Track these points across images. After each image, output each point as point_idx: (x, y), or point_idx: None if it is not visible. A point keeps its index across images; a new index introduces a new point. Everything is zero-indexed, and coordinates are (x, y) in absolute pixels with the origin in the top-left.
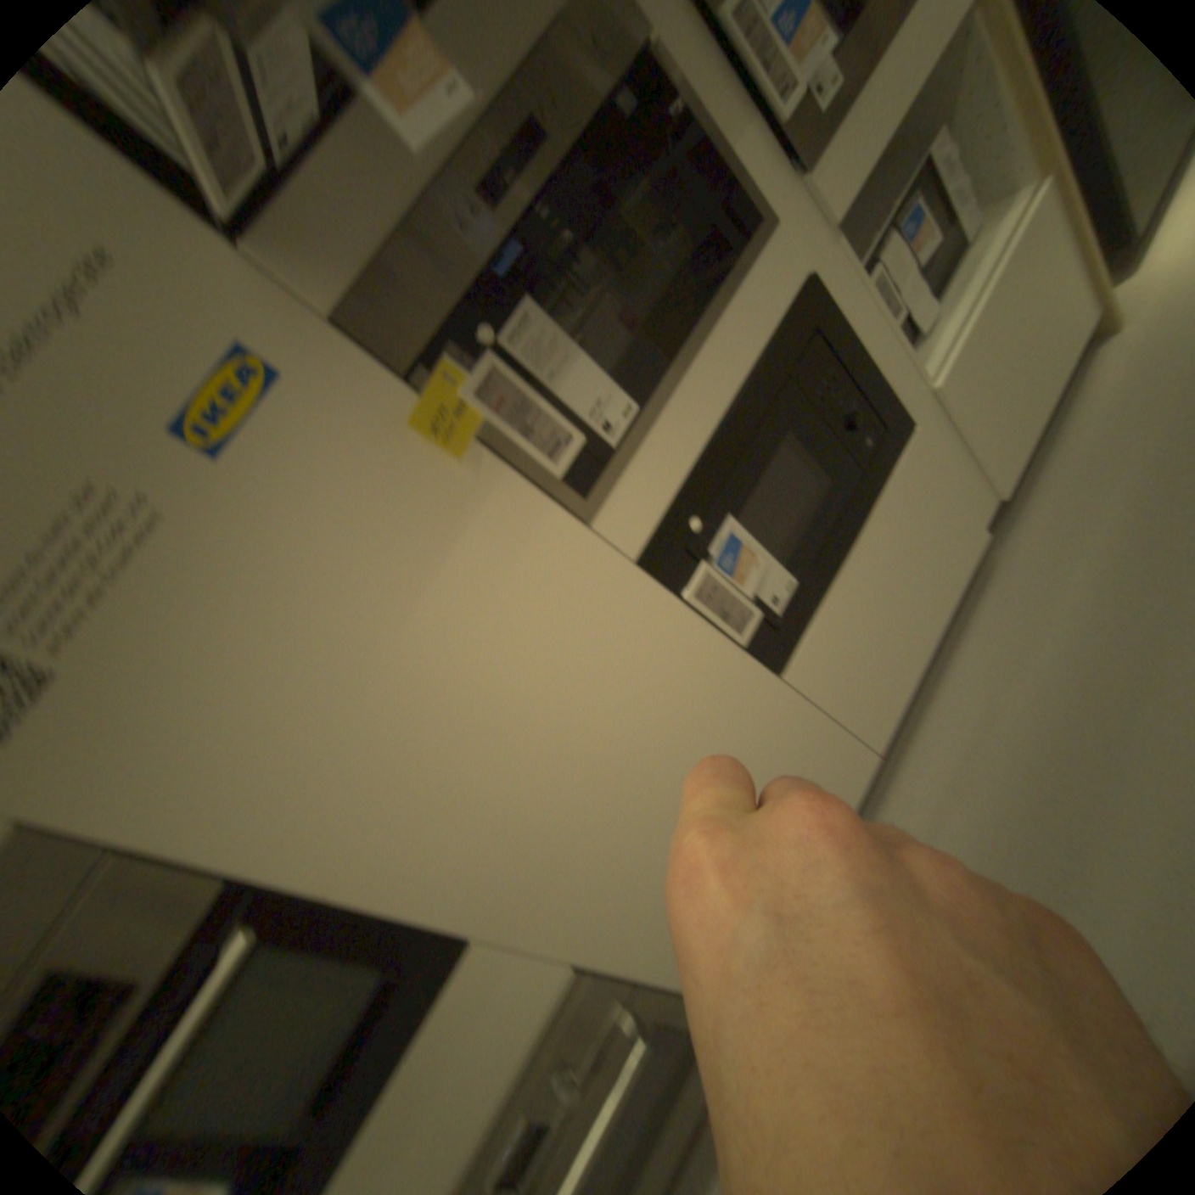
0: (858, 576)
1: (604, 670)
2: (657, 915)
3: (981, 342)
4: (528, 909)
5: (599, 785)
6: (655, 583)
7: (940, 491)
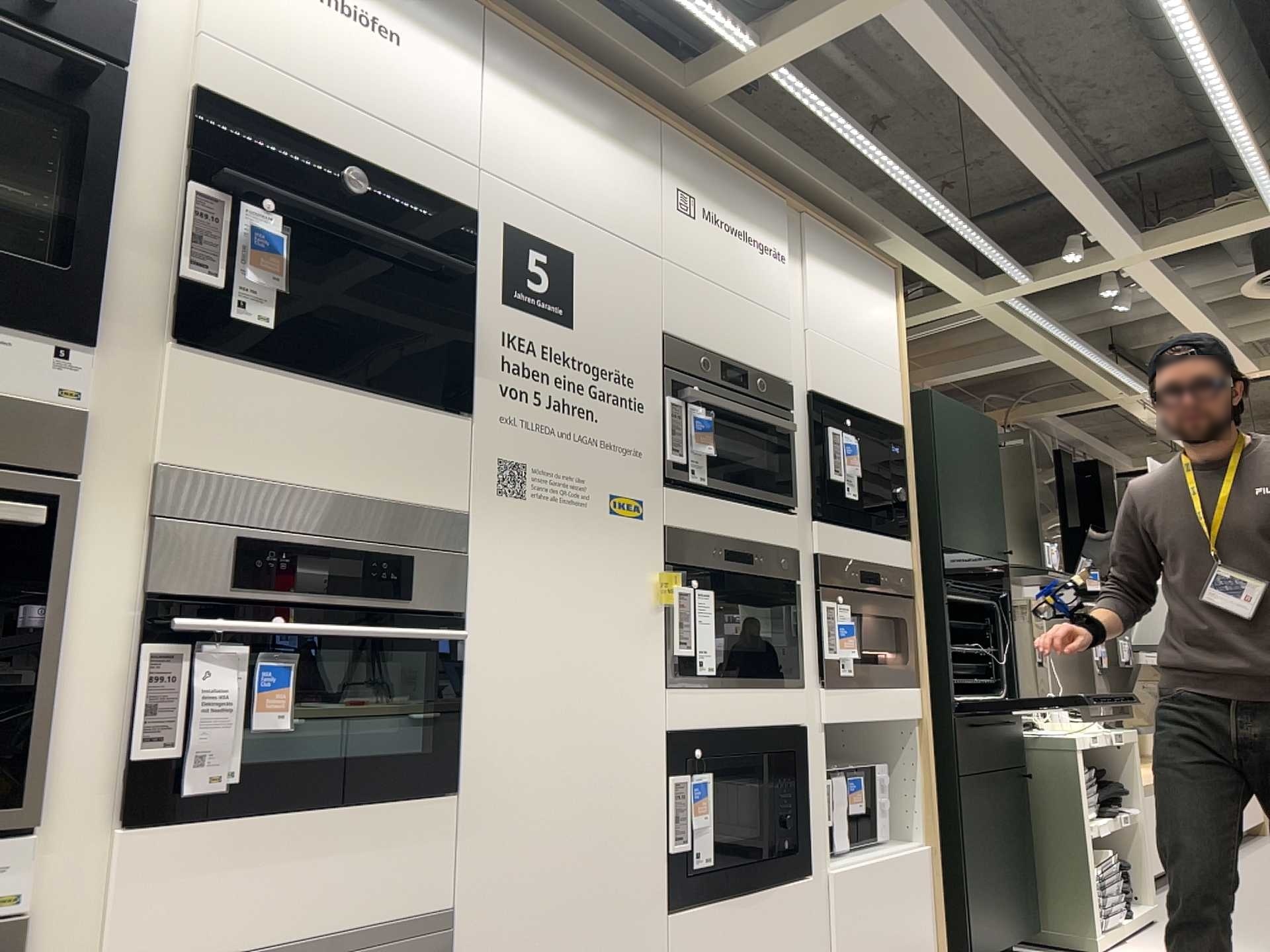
0: (739, 912)
1: (620, 751)
2: (506, 951)
3: (863, 876)
4: (488, 815)
5: (568, 805)
6: (667, 747)
7: (805, 935)
